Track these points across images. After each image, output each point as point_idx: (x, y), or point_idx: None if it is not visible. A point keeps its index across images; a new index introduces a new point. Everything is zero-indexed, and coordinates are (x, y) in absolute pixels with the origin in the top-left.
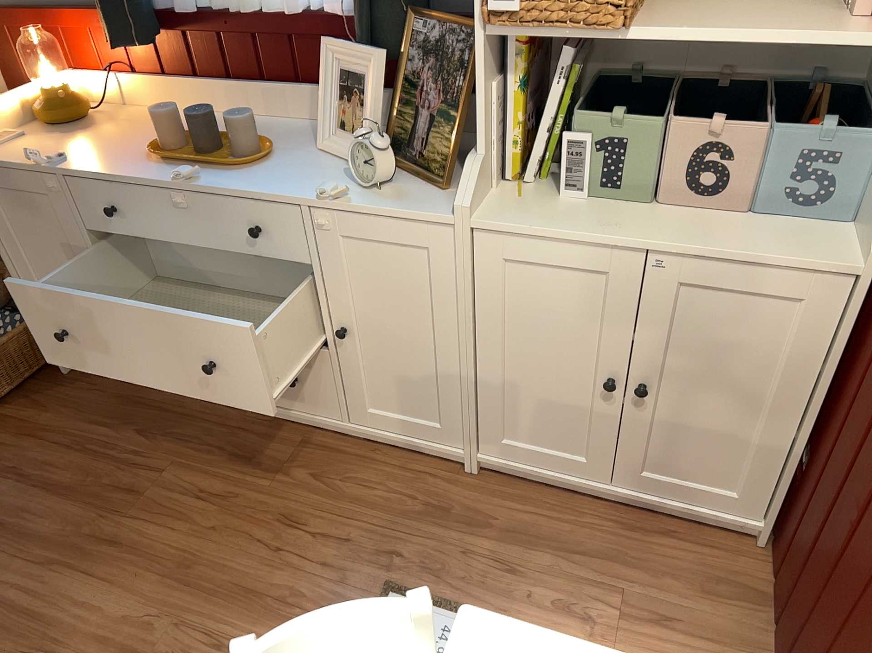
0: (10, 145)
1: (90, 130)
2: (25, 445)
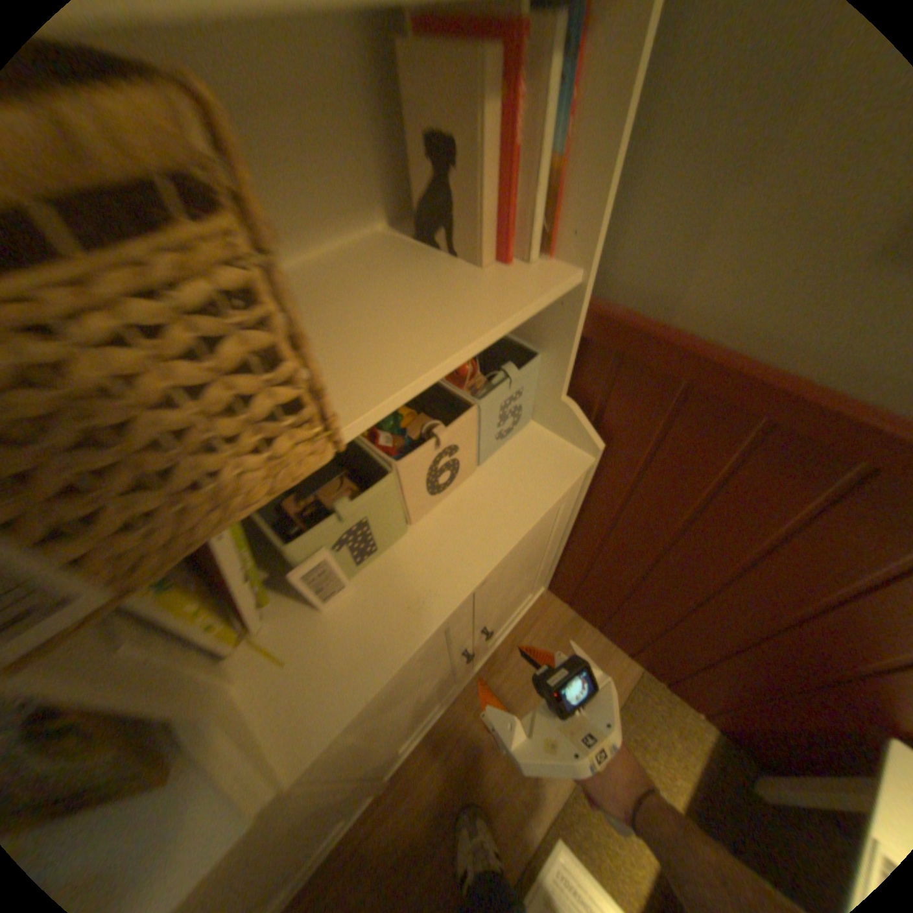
0: None
1: None
2: None
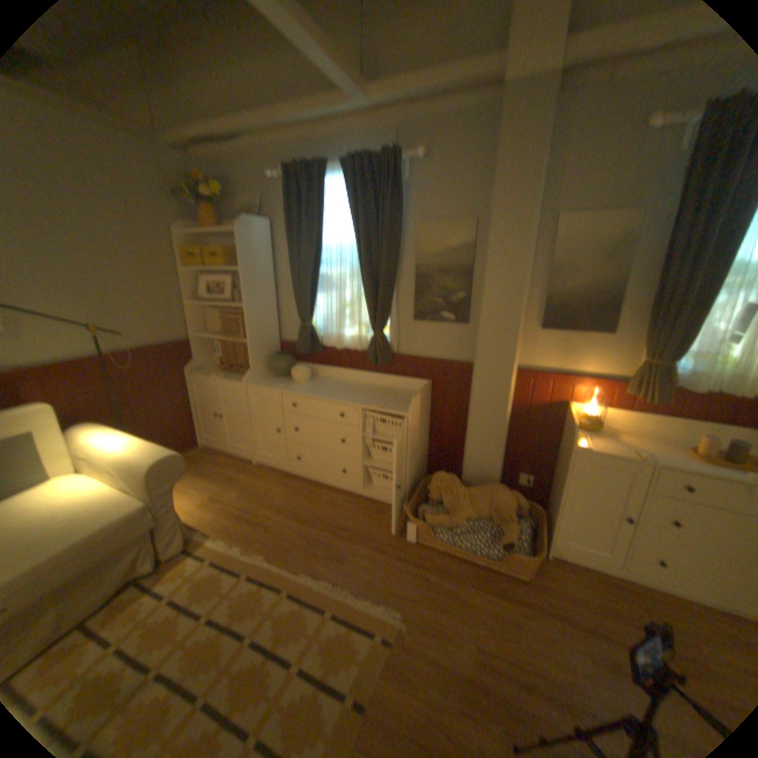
0: (586, 441)
1: (609, 434)
2: (578, 615)
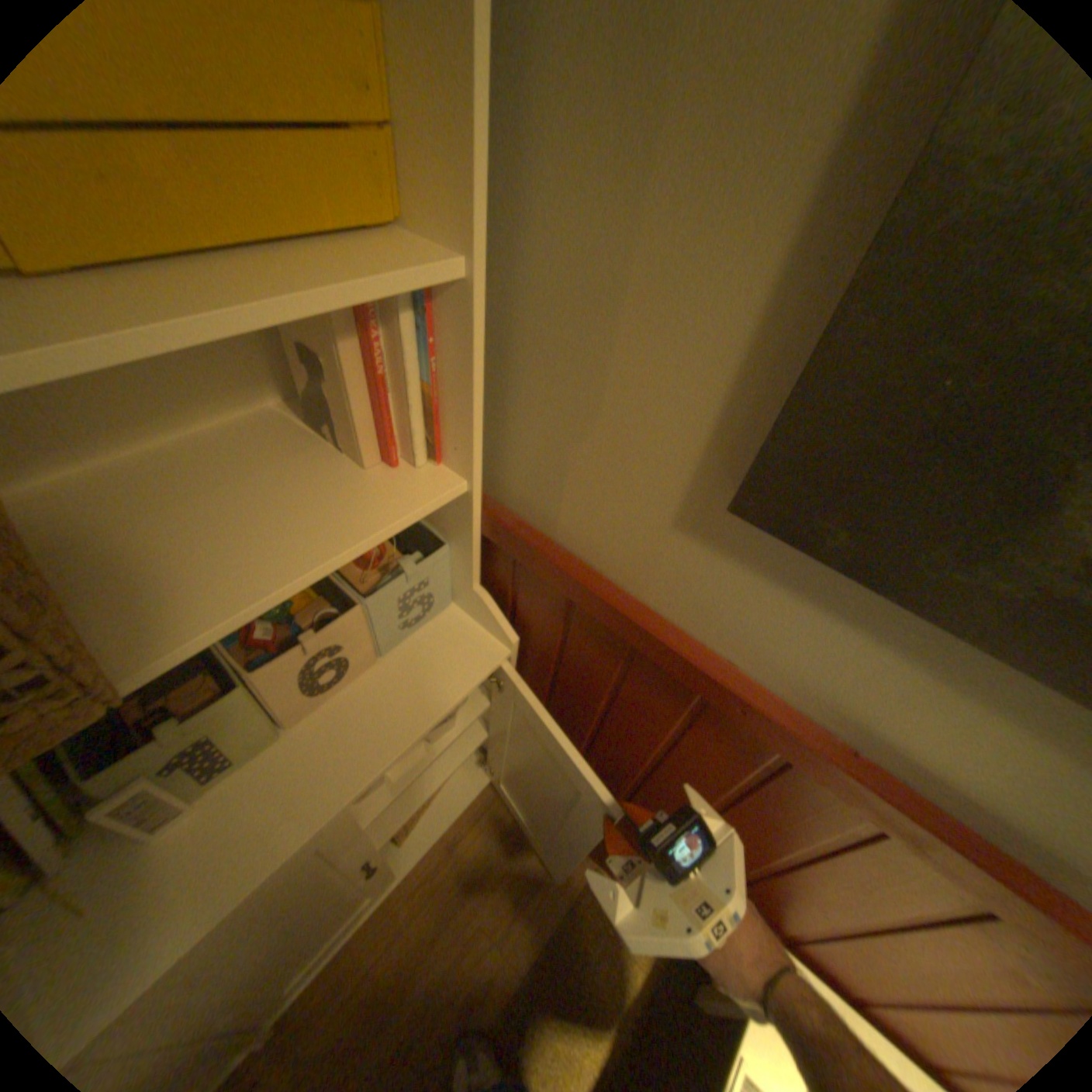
0: None
1: None
2: None
